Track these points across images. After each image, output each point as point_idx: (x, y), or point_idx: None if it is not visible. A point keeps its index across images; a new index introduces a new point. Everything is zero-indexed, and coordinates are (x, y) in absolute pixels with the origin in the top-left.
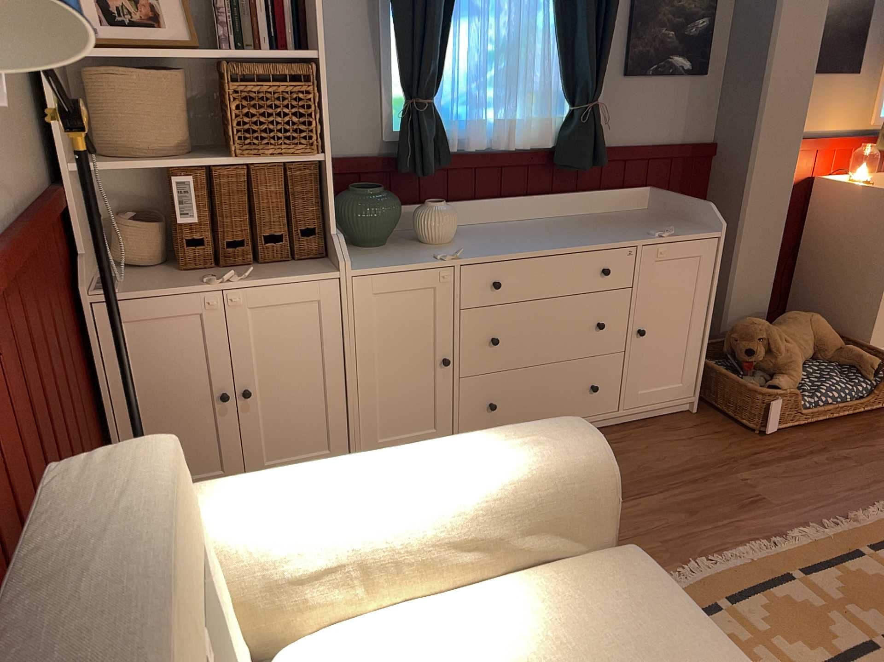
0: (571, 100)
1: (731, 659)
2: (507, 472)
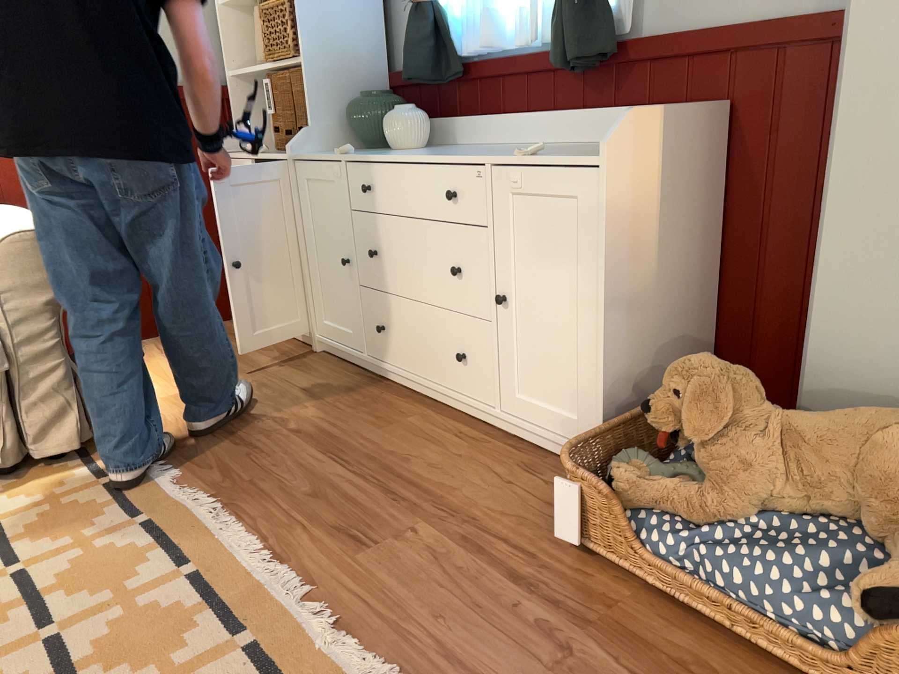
0: None
1: None
2: None
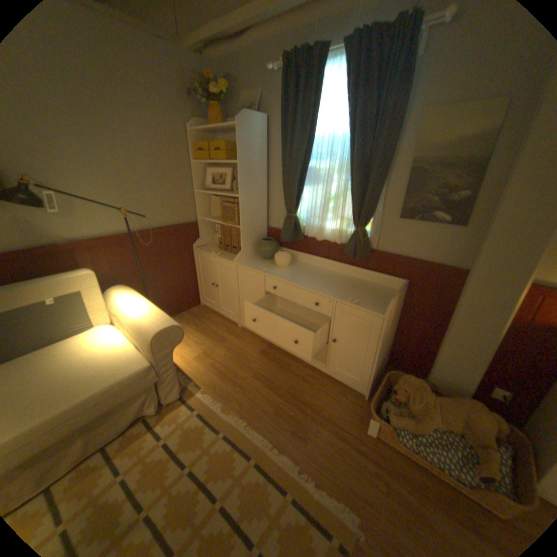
0: (354, 225)
1: (96, 391)
2: (140, 321)
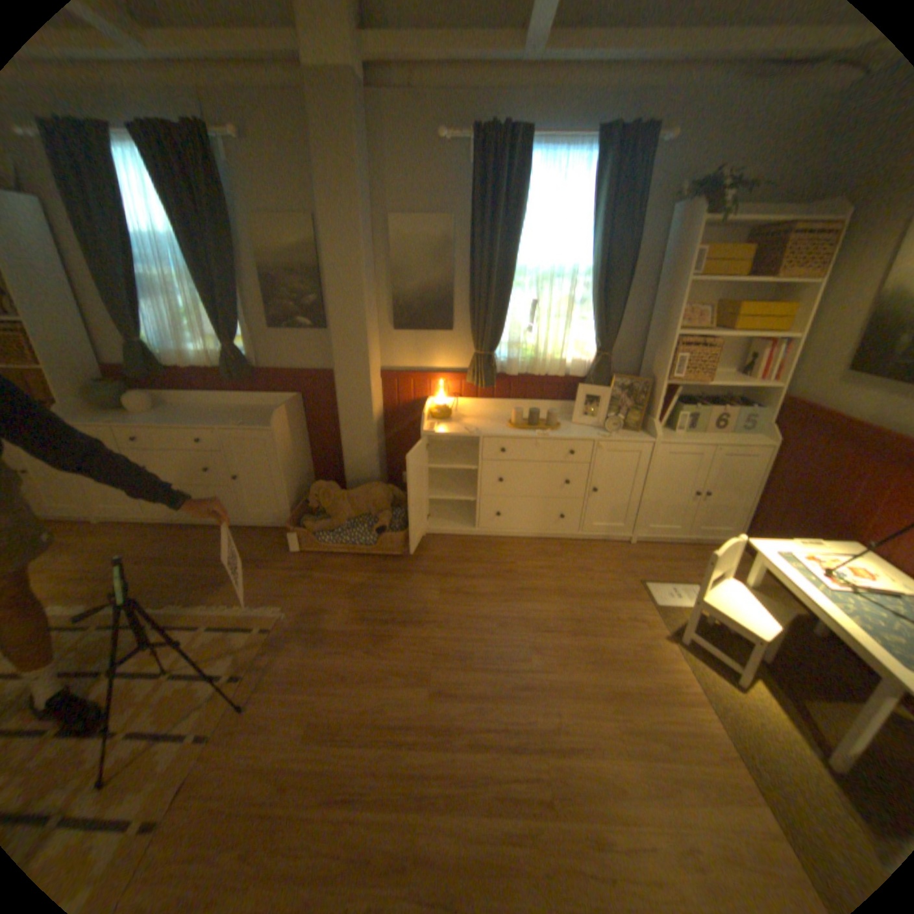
0: (220, 342)
1: None
2: None
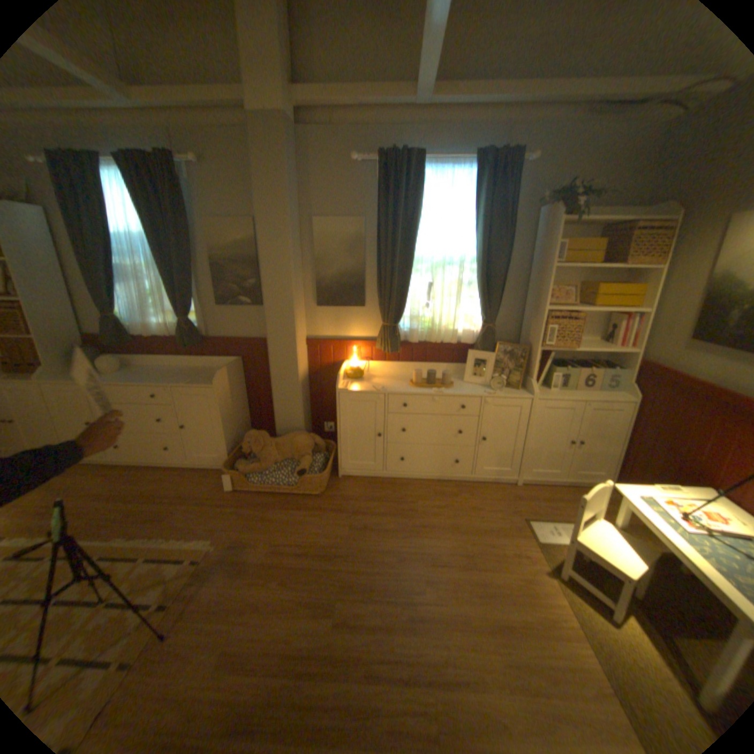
0: (177, 316)
1: None
2: None
